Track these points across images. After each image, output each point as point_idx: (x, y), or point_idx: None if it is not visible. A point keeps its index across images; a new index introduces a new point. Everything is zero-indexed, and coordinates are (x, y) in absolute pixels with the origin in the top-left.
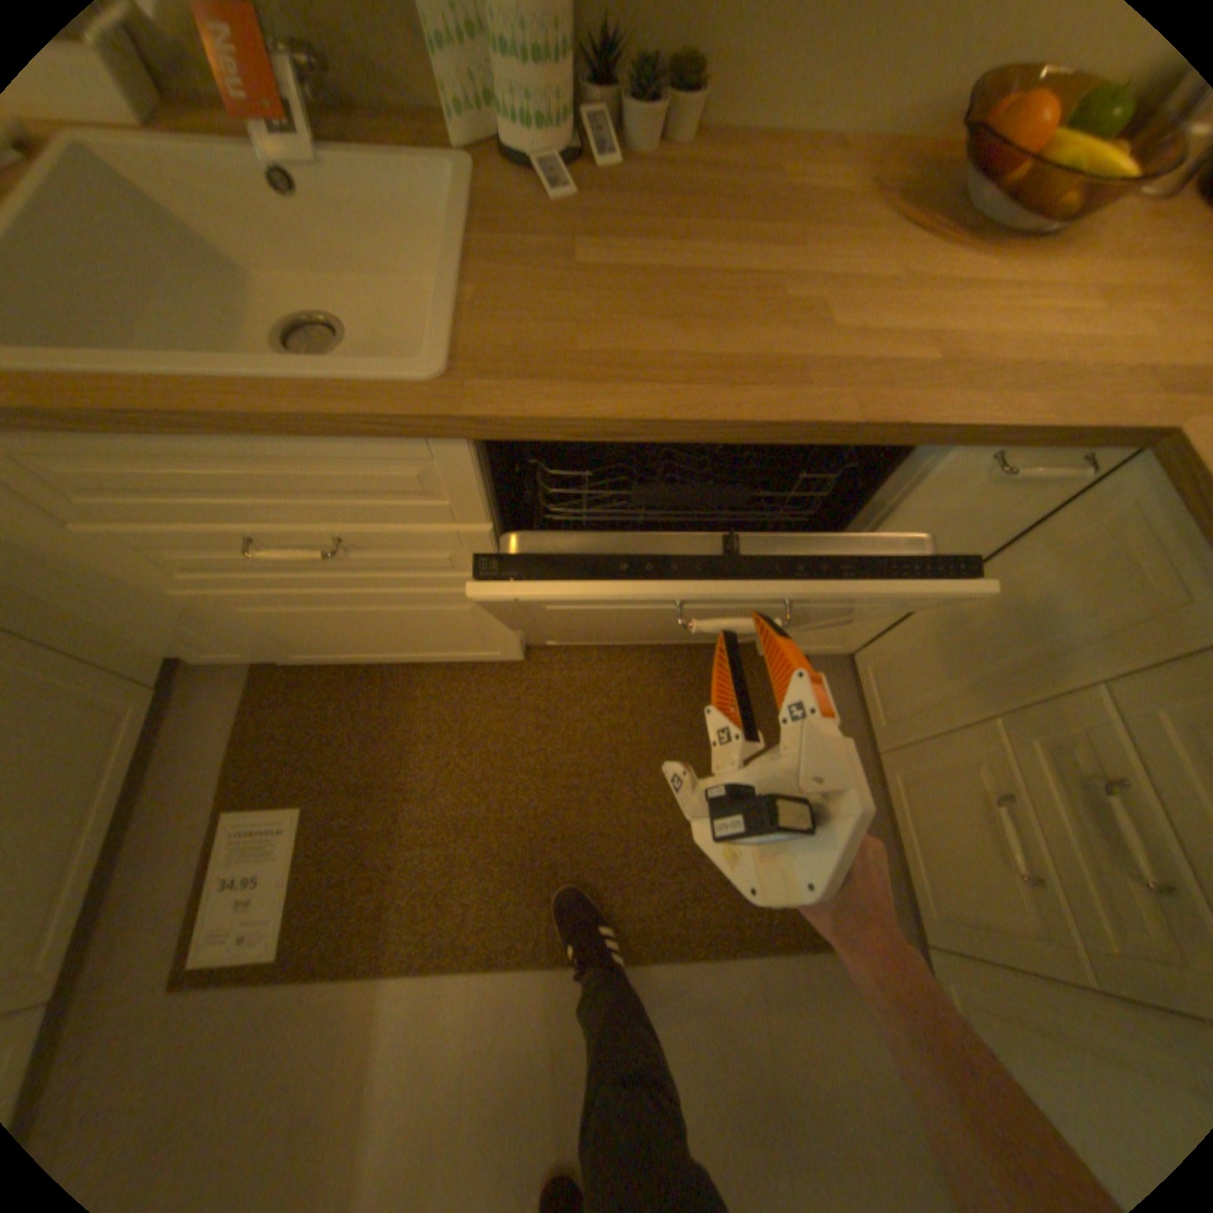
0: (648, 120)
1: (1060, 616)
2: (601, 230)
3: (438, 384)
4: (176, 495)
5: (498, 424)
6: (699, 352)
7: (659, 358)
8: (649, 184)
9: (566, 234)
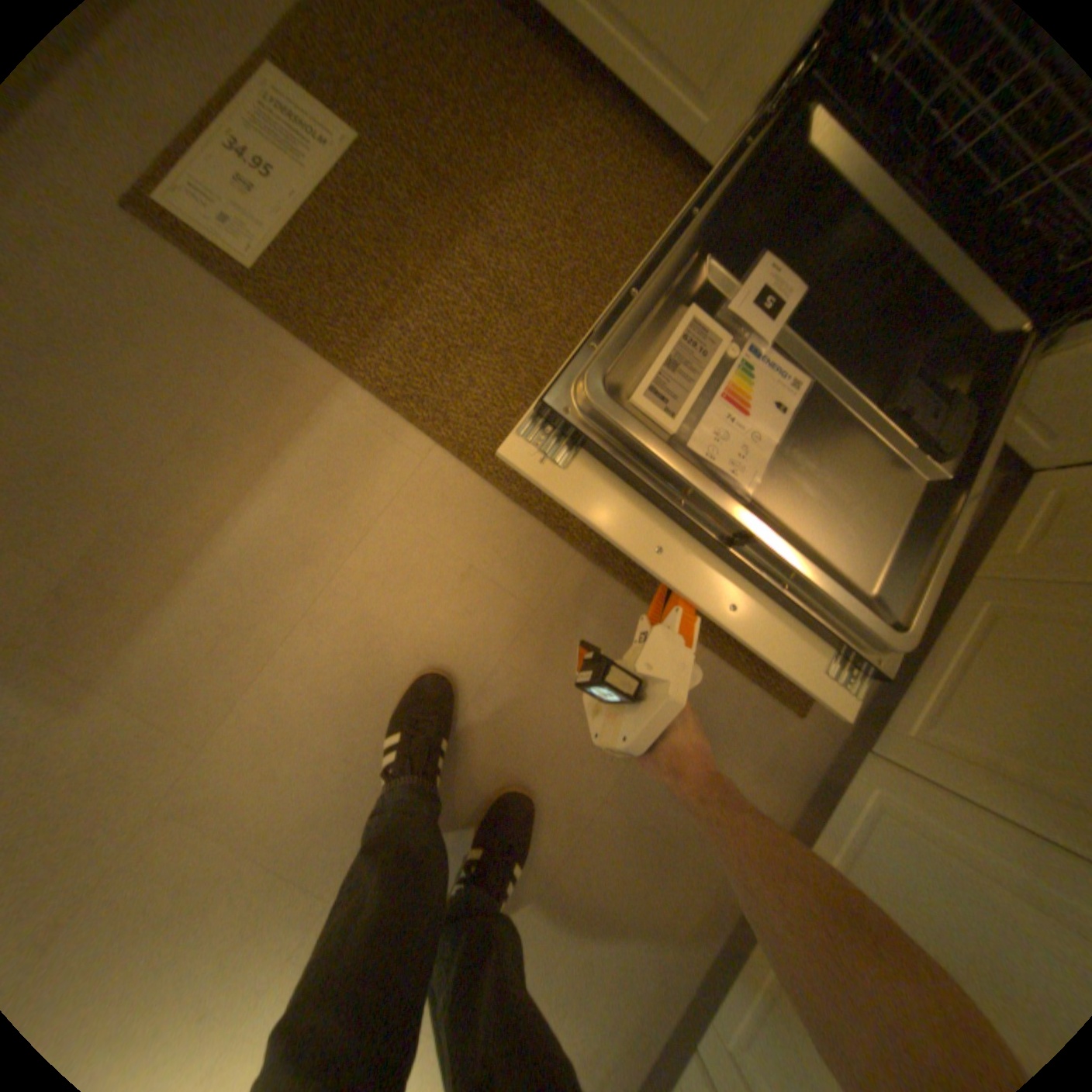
0: None
1: None
2: None
3: None
4: None
5: None
6: None
7: None
8: None
9: None
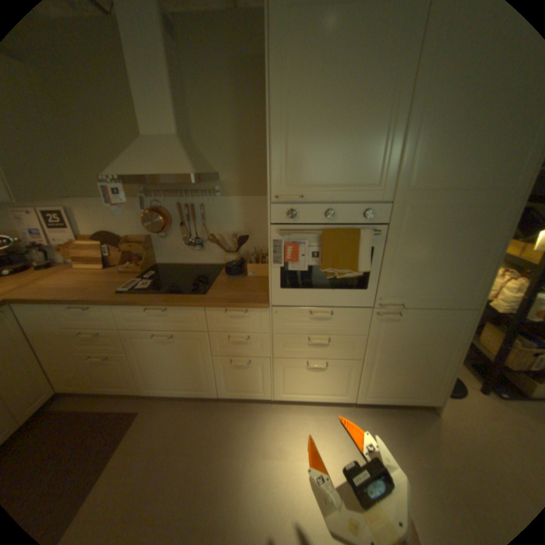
0: None
1: (44, 331)
2: None
3: None
4: None
5: None
6: None
7: None
8: None
9: None
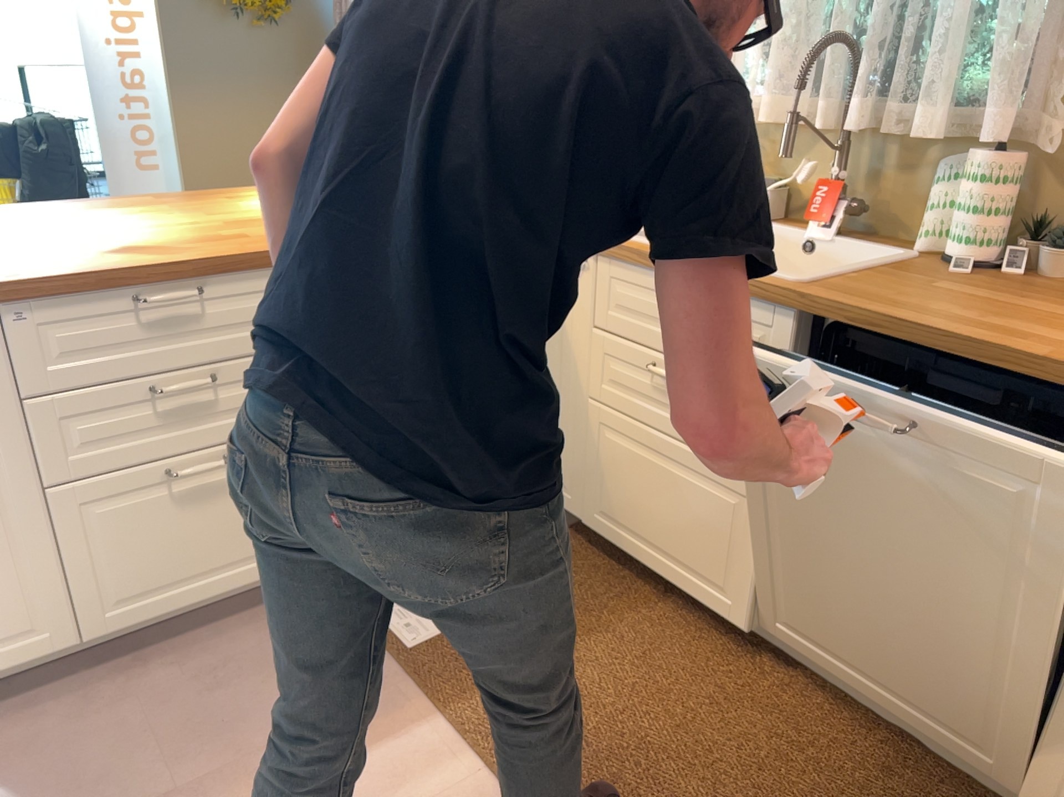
0: (1049, 259)
1: None
2: (963, 285)
3: (796, 284)
4: (648, 321)
5: (810, 303)
6: (959, 317)
7: (930, 311)
8: (1028, 285)
9: (937, 280)
